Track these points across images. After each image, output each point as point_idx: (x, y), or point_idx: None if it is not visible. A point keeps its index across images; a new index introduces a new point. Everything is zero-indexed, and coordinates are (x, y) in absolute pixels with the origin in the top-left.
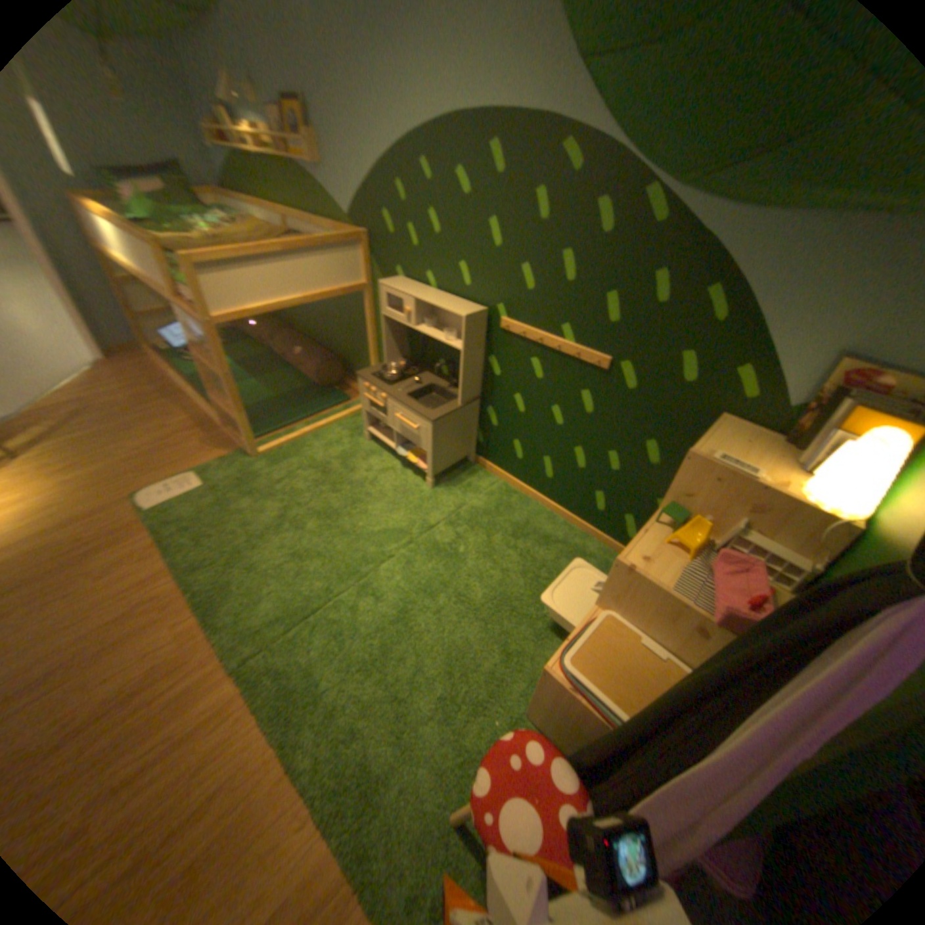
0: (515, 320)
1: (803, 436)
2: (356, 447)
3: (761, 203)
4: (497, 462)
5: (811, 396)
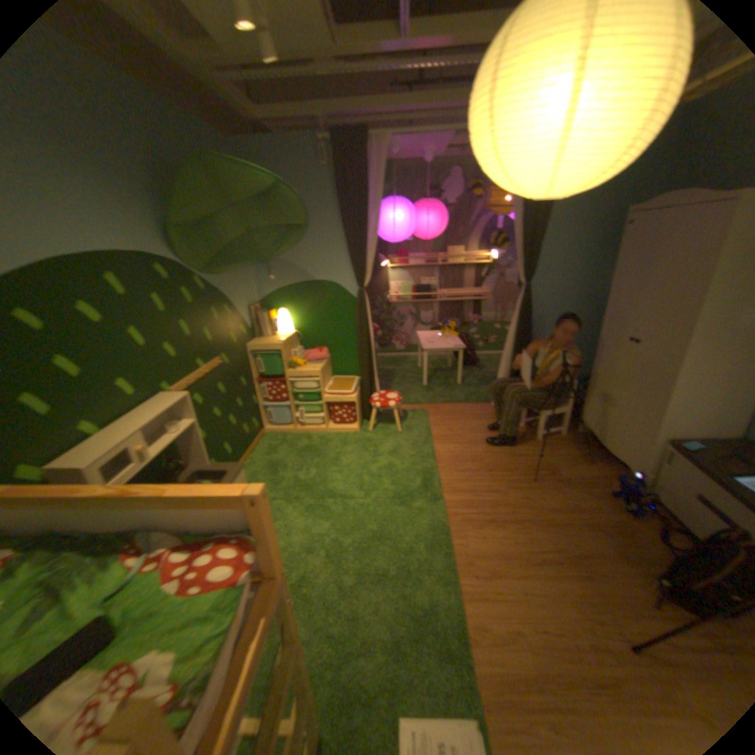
0: (173, 383)
1: (258, 332)
2: None
3: (219, 273)
4: None
5: (249, 322)
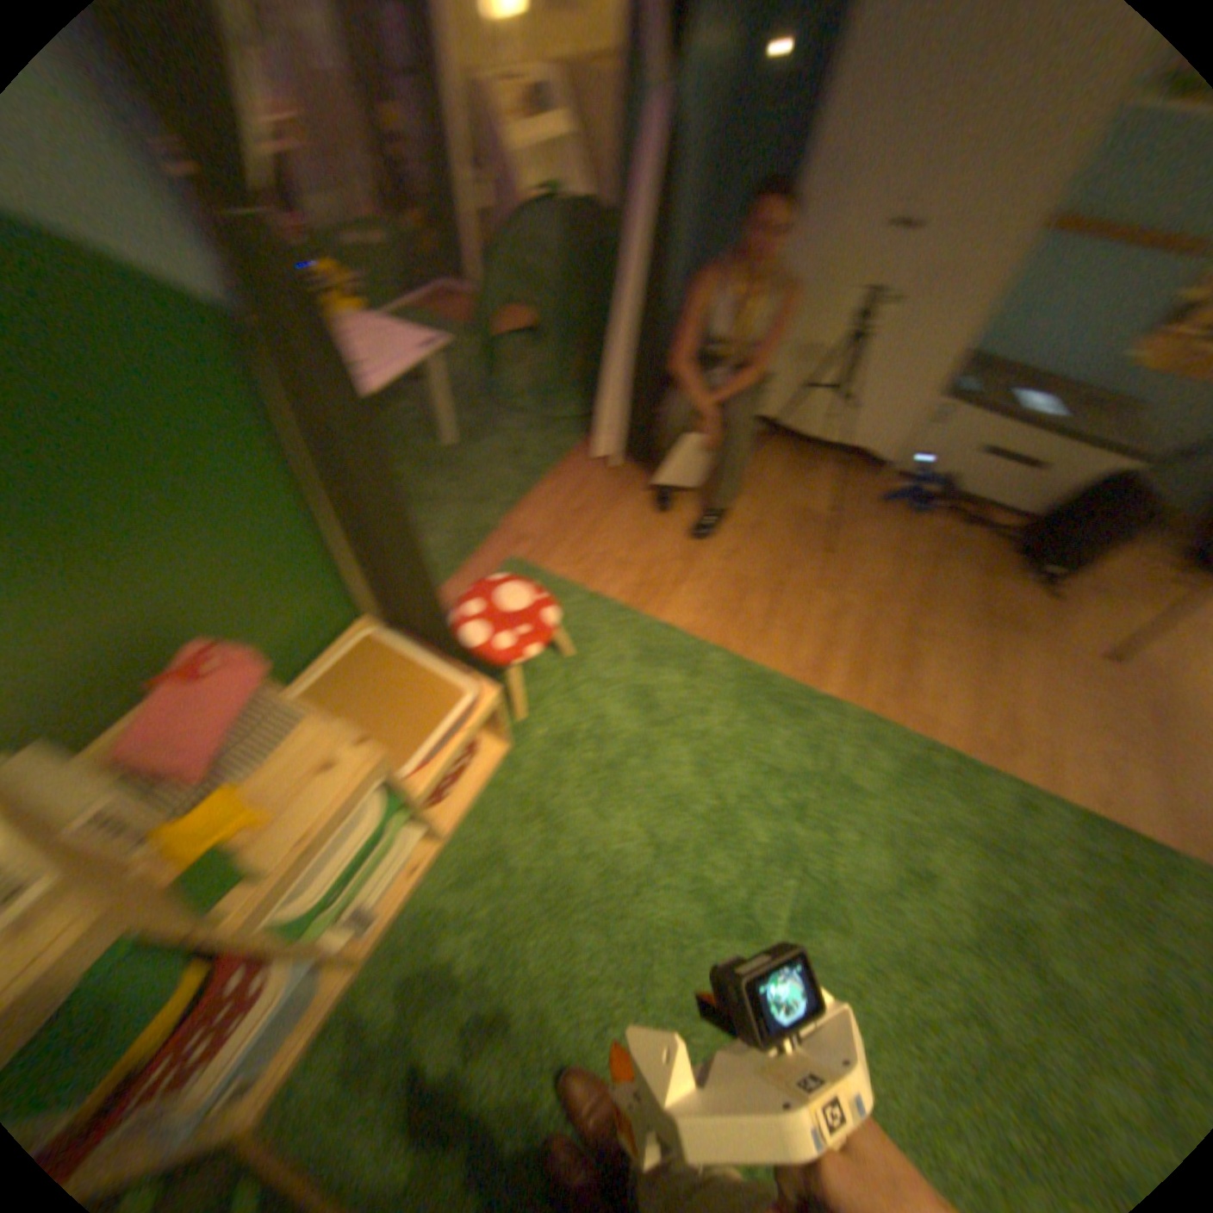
0: None
1: None
2: None
3: None
4: None
5: None
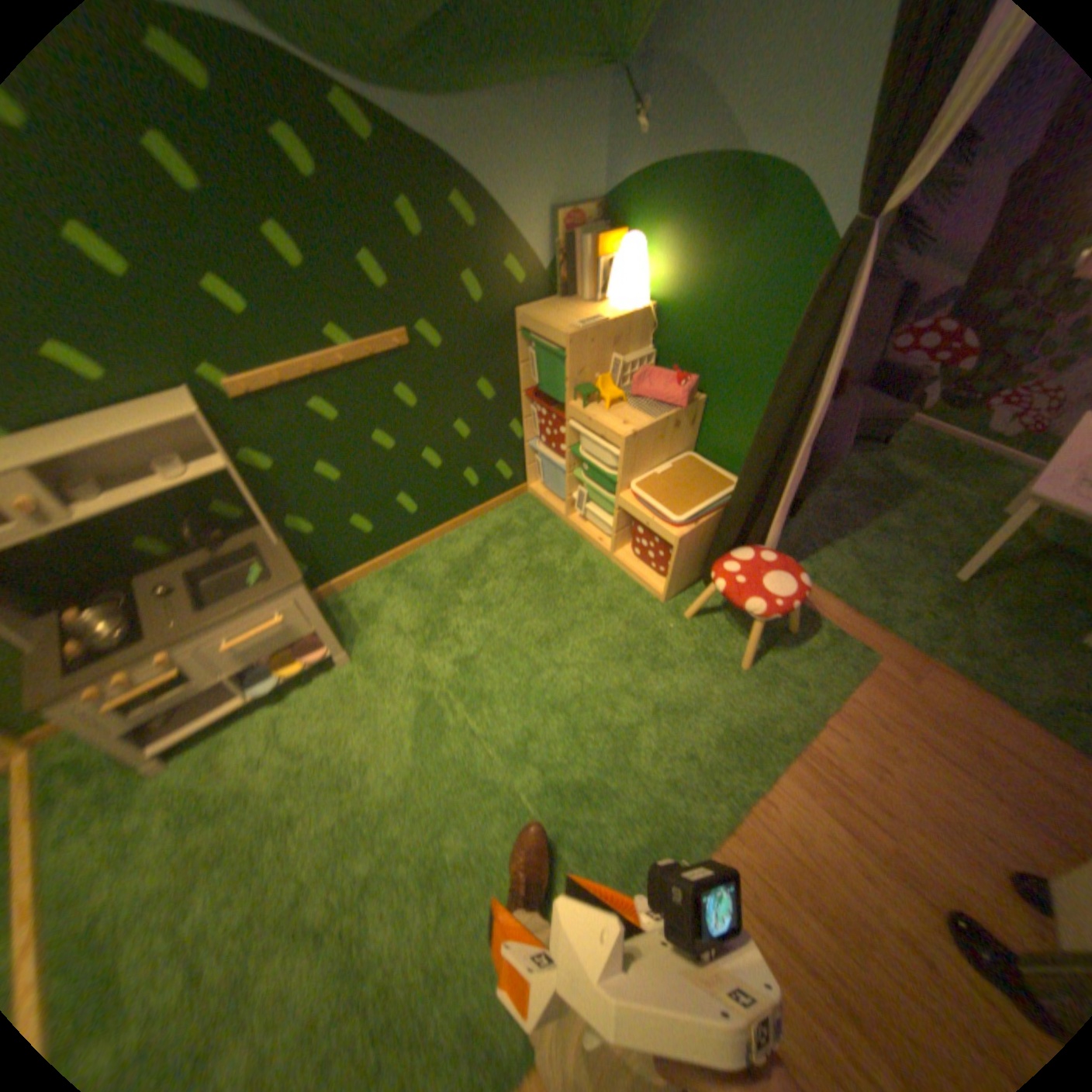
0: (247, 369)
1: (568, 285)
2: (162, 795)
3: (452, 91)
4: (345, 563)
5: (551, 254)
